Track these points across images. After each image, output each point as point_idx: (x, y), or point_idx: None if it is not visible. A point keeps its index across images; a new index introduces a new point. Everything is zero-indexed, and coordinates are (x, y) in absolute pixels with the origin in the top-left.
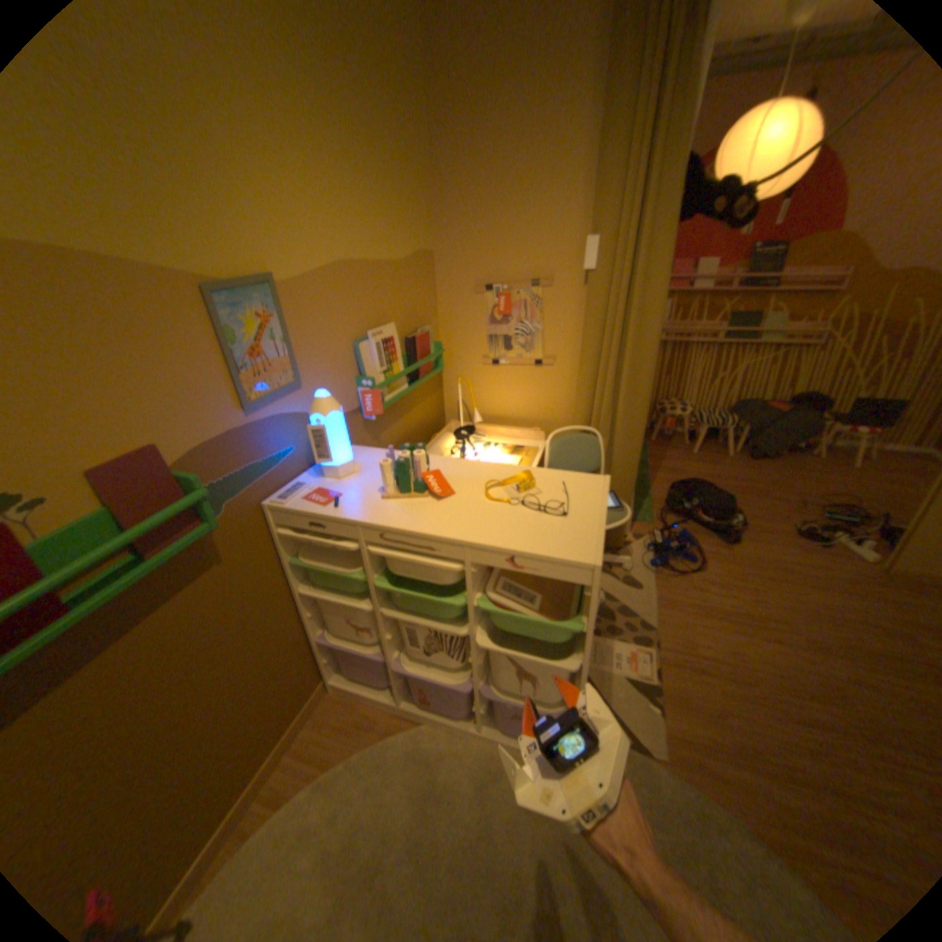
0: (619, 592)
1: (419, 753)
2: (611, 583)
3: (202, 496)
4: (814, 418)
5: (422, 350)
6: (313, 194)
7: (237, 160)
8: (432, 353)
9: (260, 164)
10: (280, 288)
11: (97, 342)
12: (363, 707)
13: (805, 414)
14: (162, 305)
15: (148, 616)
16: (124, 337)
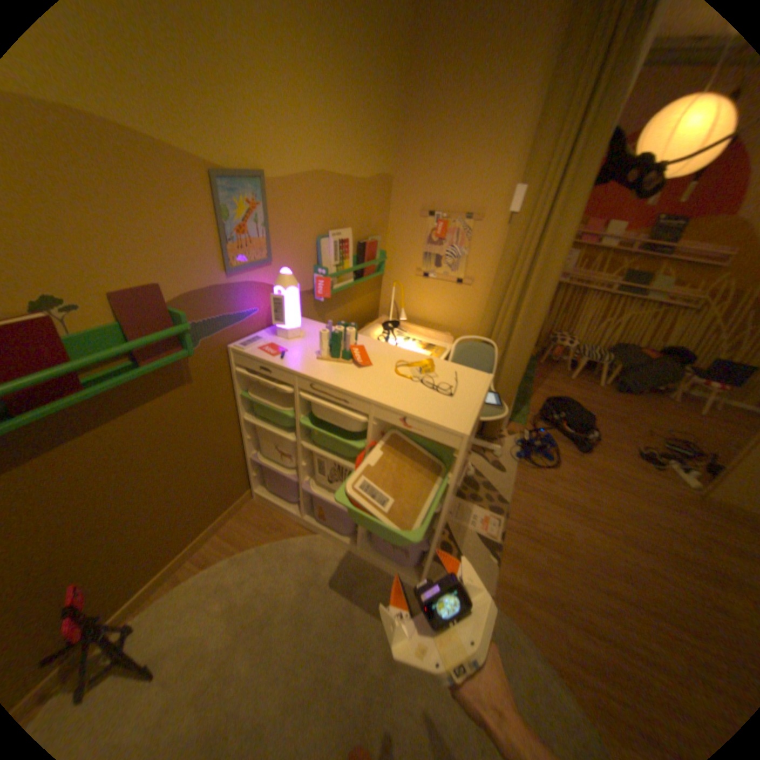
0: (487, 472)
1: (311, 554)
2: (482, 464)
3: (187, 331)
4: (677, 368)
5: (370, 255)
6: (306, 114)
7: (253, 77)
8: (377, 259)
9: (269, 83)
10: (268, 184)
11: (130, 200)
12: (277, 514)
13: (671, 364)
14: (180, 180)
15: (136, 409)
16: (149, 200)
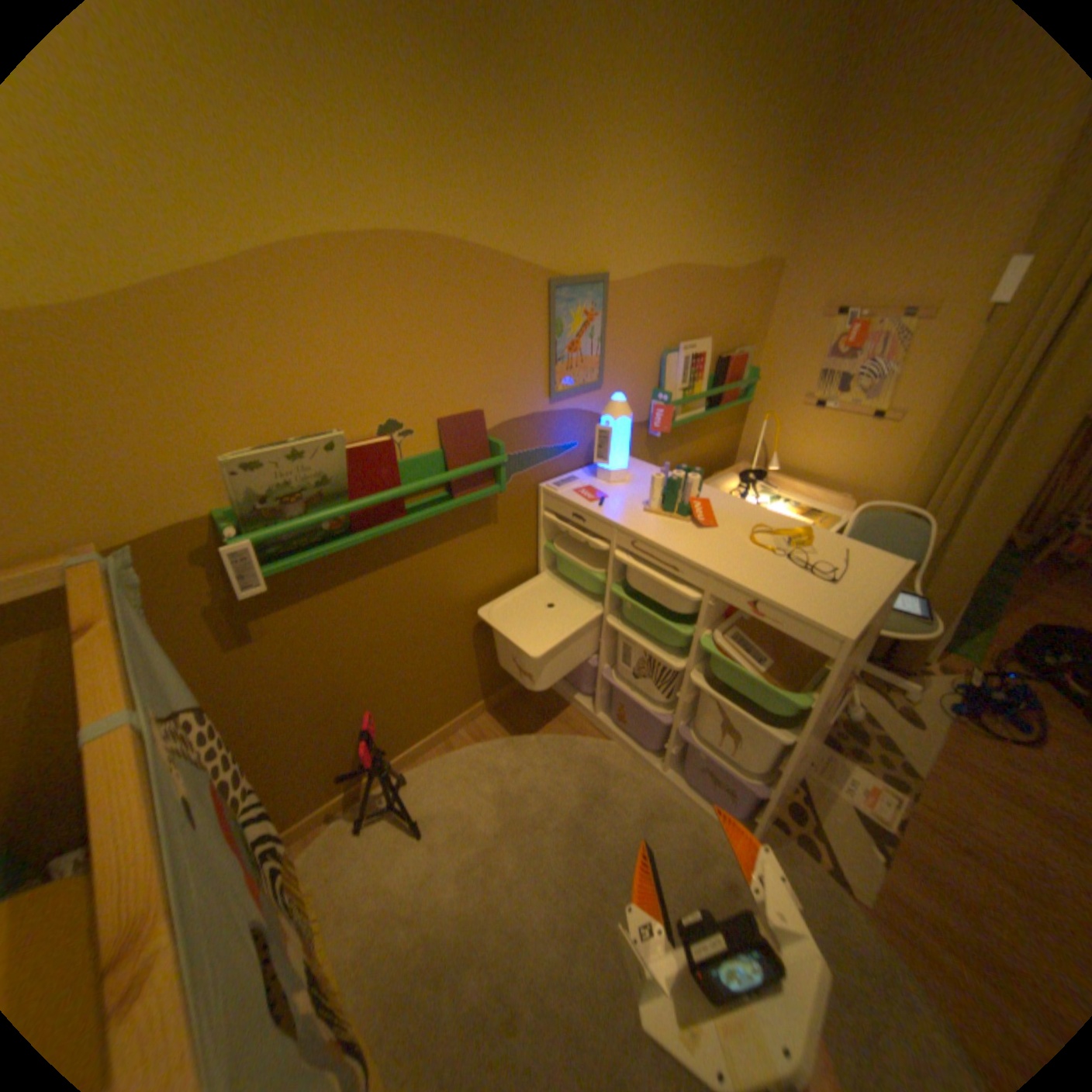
0: (888, 721)
1: (601, 761)
2: (881, 707)
3: (500, 463)
4: None
5: (733, 374)
6: (669, 194)
7: (611, 163)
8: (744, 379)
9: (629, 166)
10: (610, 289)
11: (471, 321)
12: (564, 702)
13: None
14: (519, 295)
15: (442, 543)
16: (487, 319)
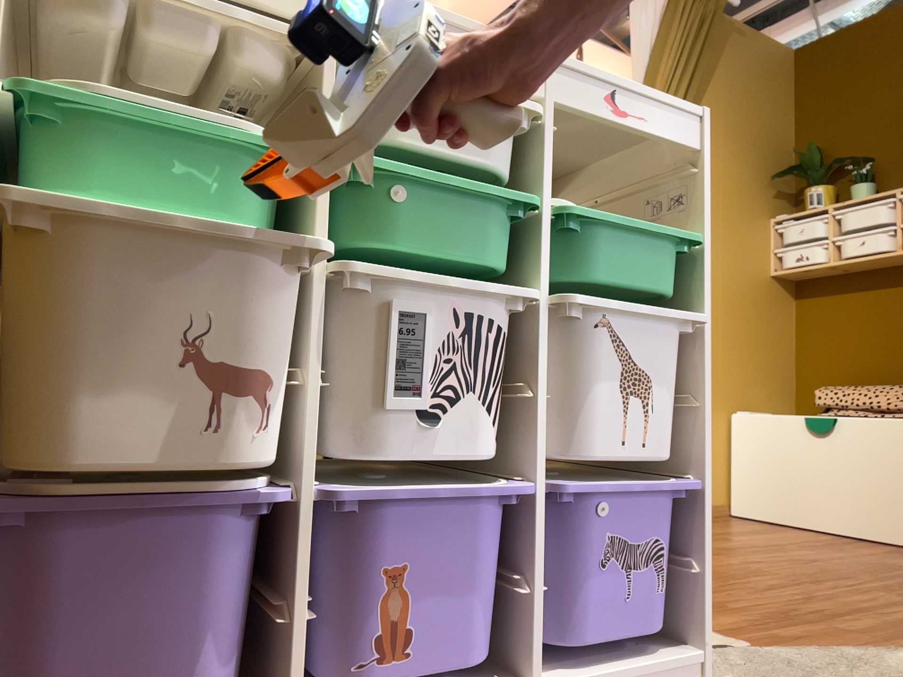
0: None
1: None
2: None
3: None
4: None
5: None
6: None
7: None
8: None
9: None
10: None
11: None
12: None
13: None
14: None
15: None
16: None
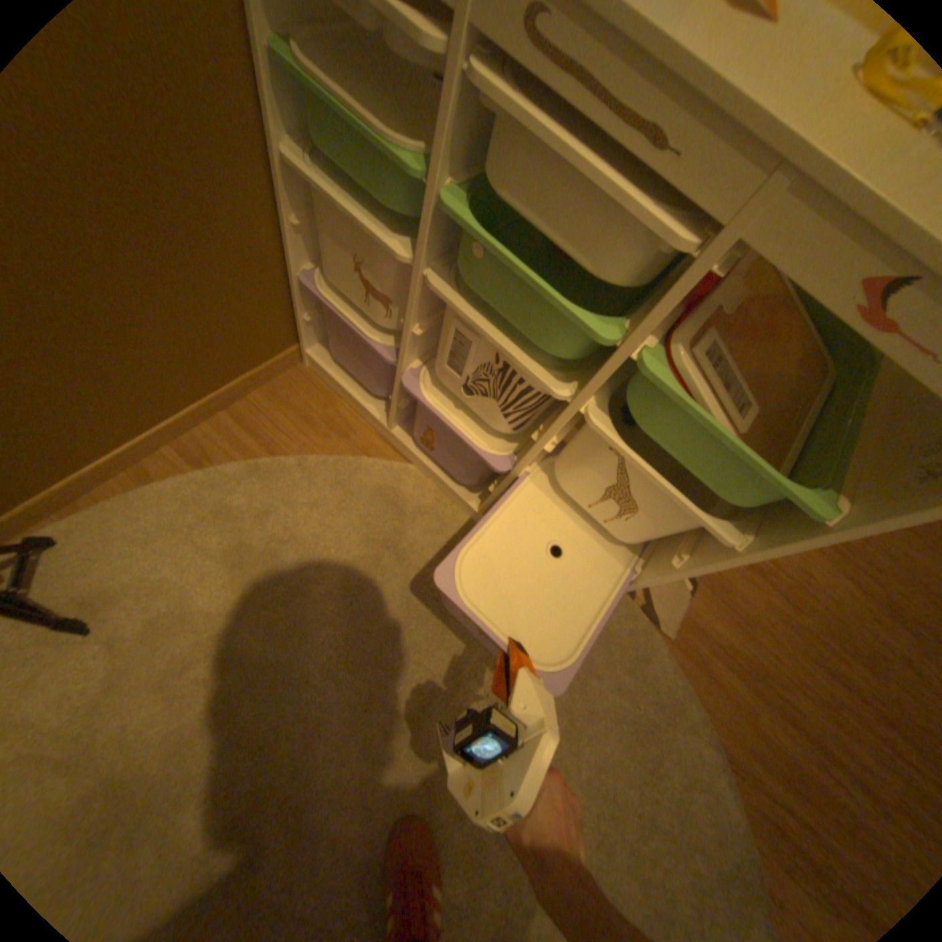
0: None
1: (395, 493)
2: None
3: None
4: None
5: None
6: None
7: None
8: None
9: None
10: None
11: None
12: (344, 404)
13: None
14: None
15: None
16: None
